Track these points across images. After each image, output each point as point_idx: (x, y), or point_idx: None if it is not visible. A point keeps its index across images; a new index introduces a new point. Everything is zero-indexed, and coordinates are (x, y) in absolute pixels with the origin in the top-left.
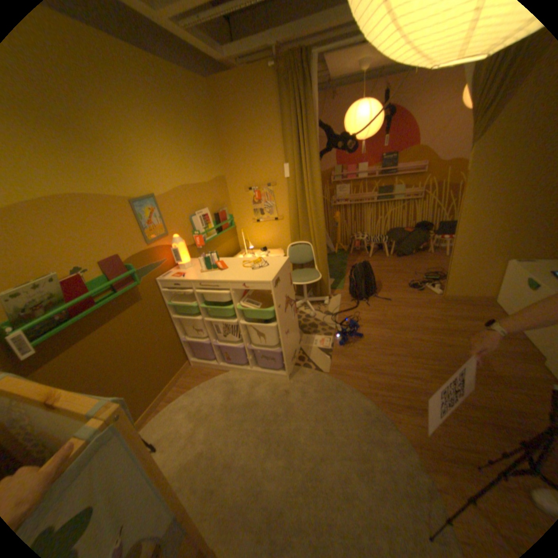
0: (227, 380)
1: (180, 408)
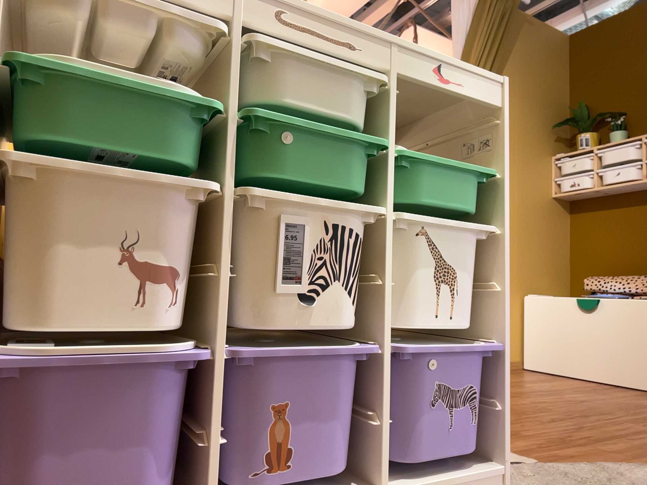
0: None
1: None
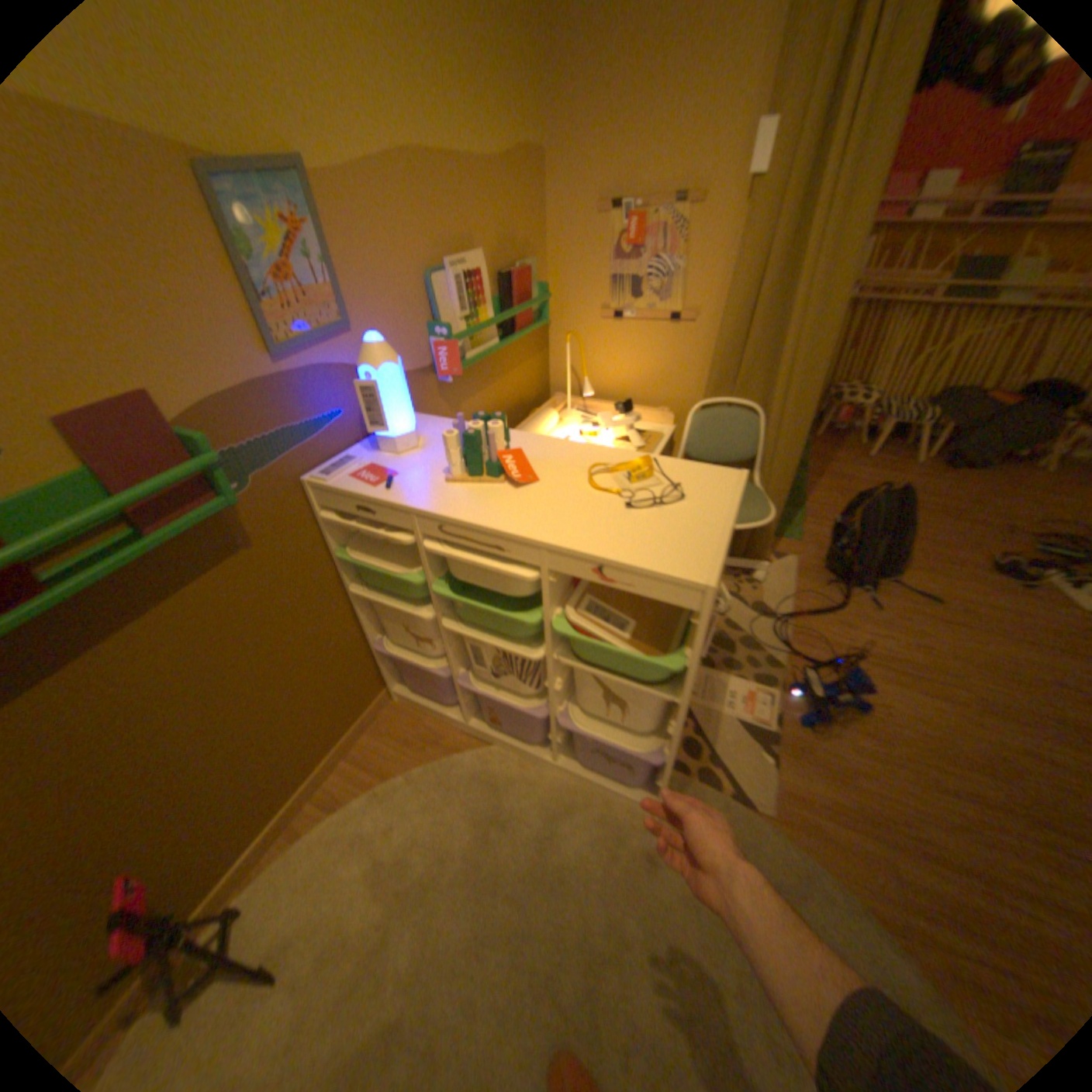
0: (485, 774)
1: (355, 838)
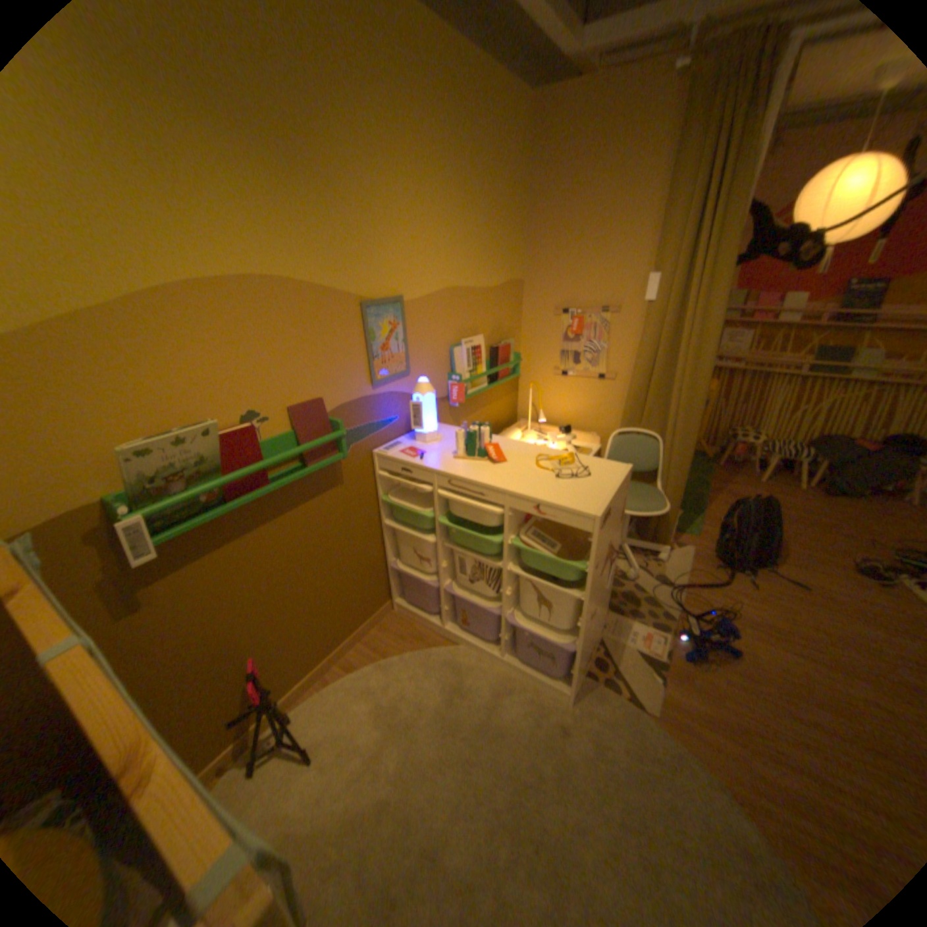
0: (454, 663)
1: (365, 690)
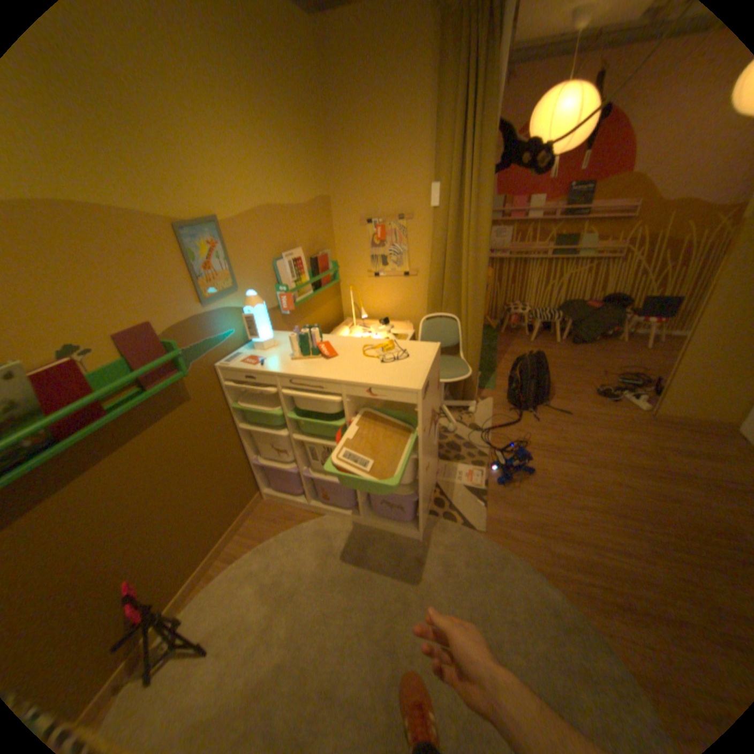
0: (322, 531)
1: (247, 574)
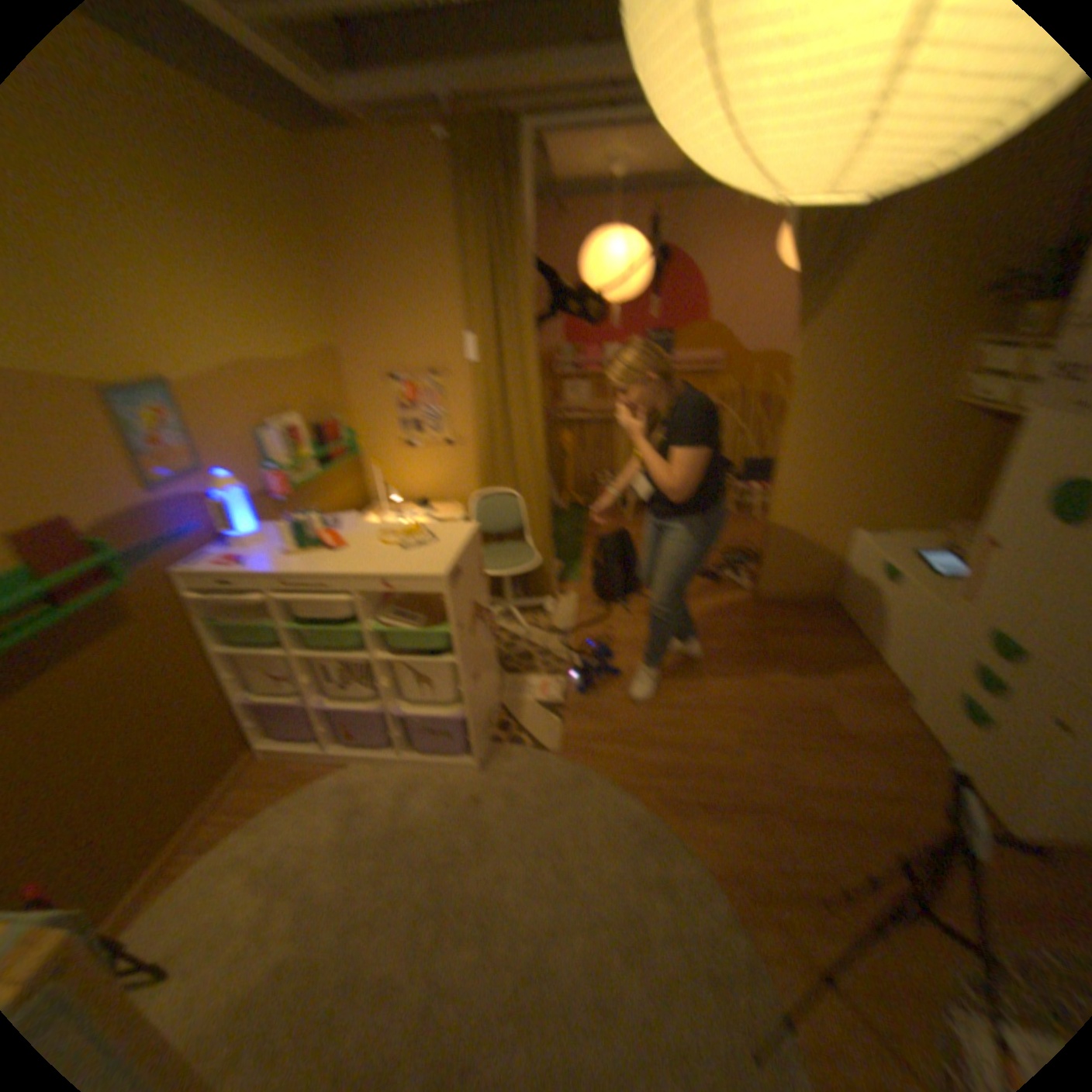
0: (348, 789)
1: (235, 864)
